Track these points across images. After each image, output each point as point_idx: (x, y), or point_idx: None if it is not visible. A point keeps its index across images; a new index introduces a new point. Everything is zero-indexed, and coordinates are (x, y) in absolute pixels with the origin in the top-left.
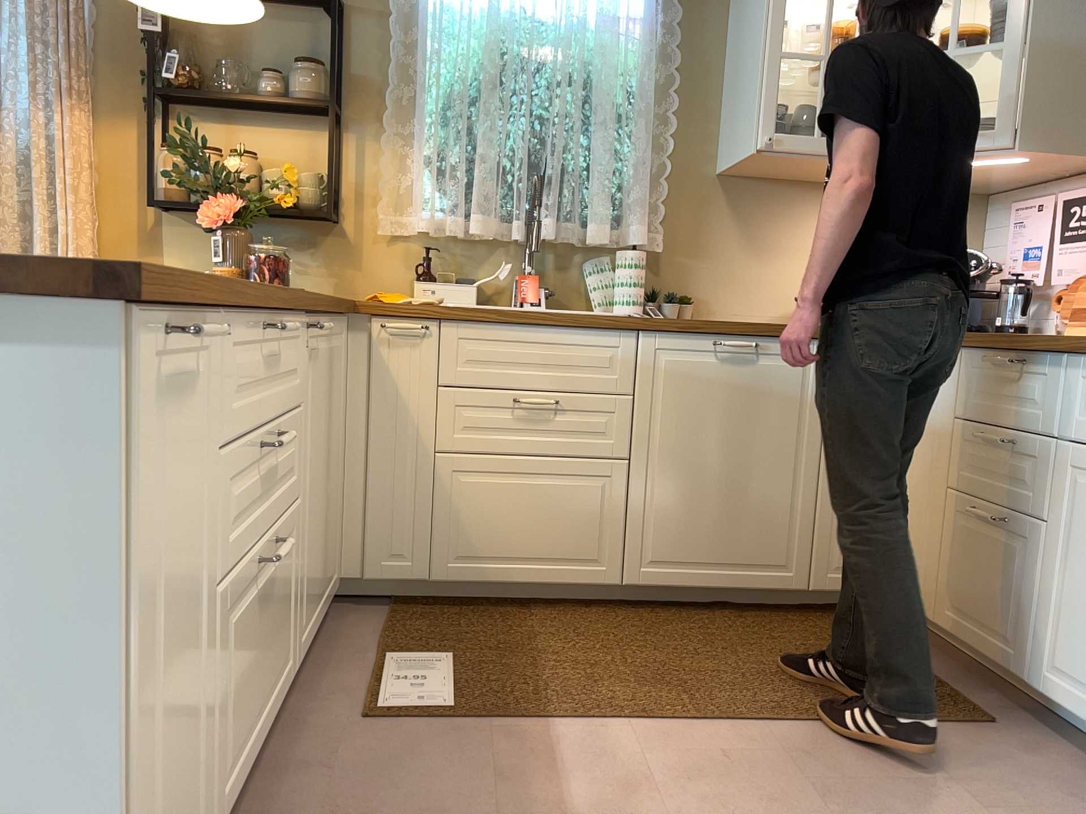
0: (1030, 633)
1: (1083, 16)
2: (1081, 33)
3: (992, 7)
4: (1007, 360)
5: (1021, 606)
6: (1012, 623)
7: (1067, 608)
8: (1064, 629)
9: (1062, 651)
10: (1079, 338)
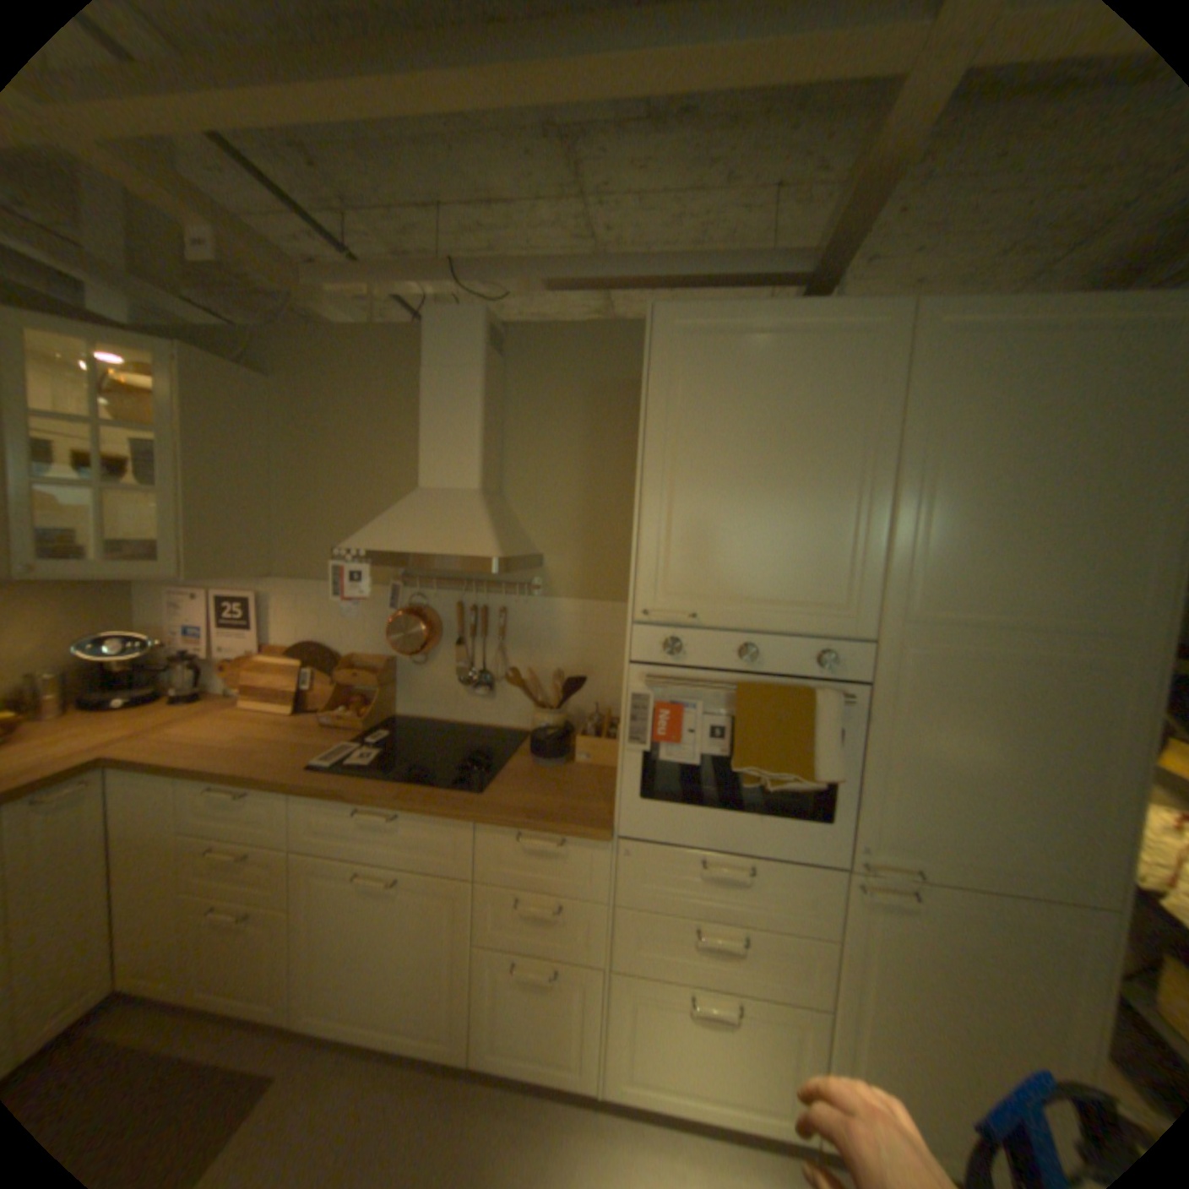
0: (285, 991)
1: (222, 474)
2: (222, 488)
3: (133, 445)
4: (232, 797)
5: (273, 974)
6: (267, 987)
7: (314, 969)
8: (314, 983)
9: (314, 998)
10: (290, 772)
